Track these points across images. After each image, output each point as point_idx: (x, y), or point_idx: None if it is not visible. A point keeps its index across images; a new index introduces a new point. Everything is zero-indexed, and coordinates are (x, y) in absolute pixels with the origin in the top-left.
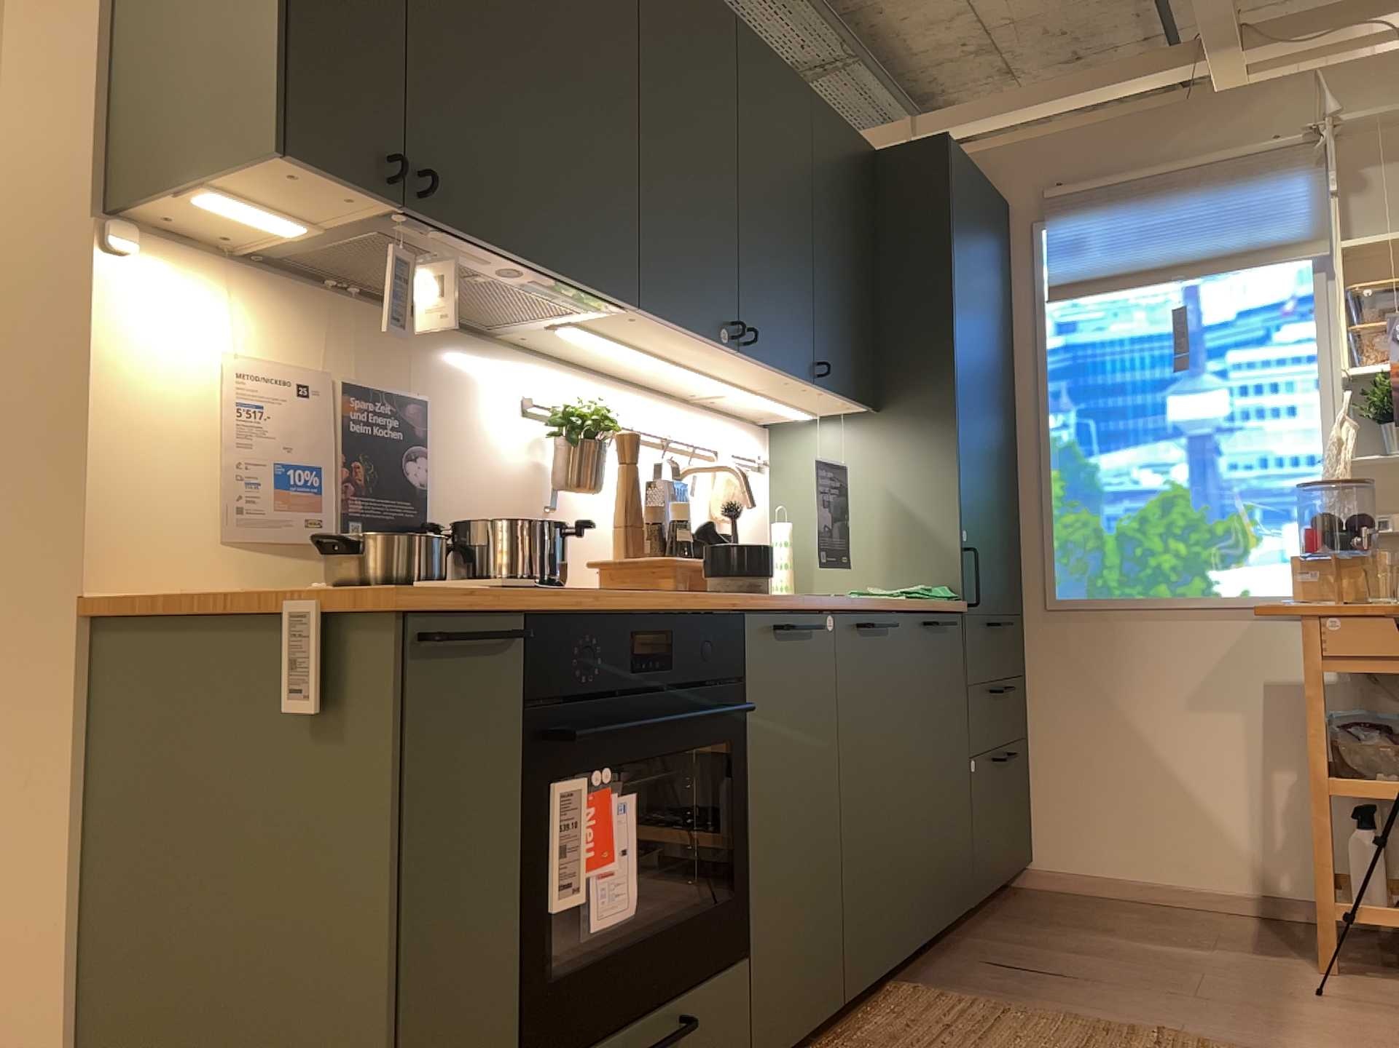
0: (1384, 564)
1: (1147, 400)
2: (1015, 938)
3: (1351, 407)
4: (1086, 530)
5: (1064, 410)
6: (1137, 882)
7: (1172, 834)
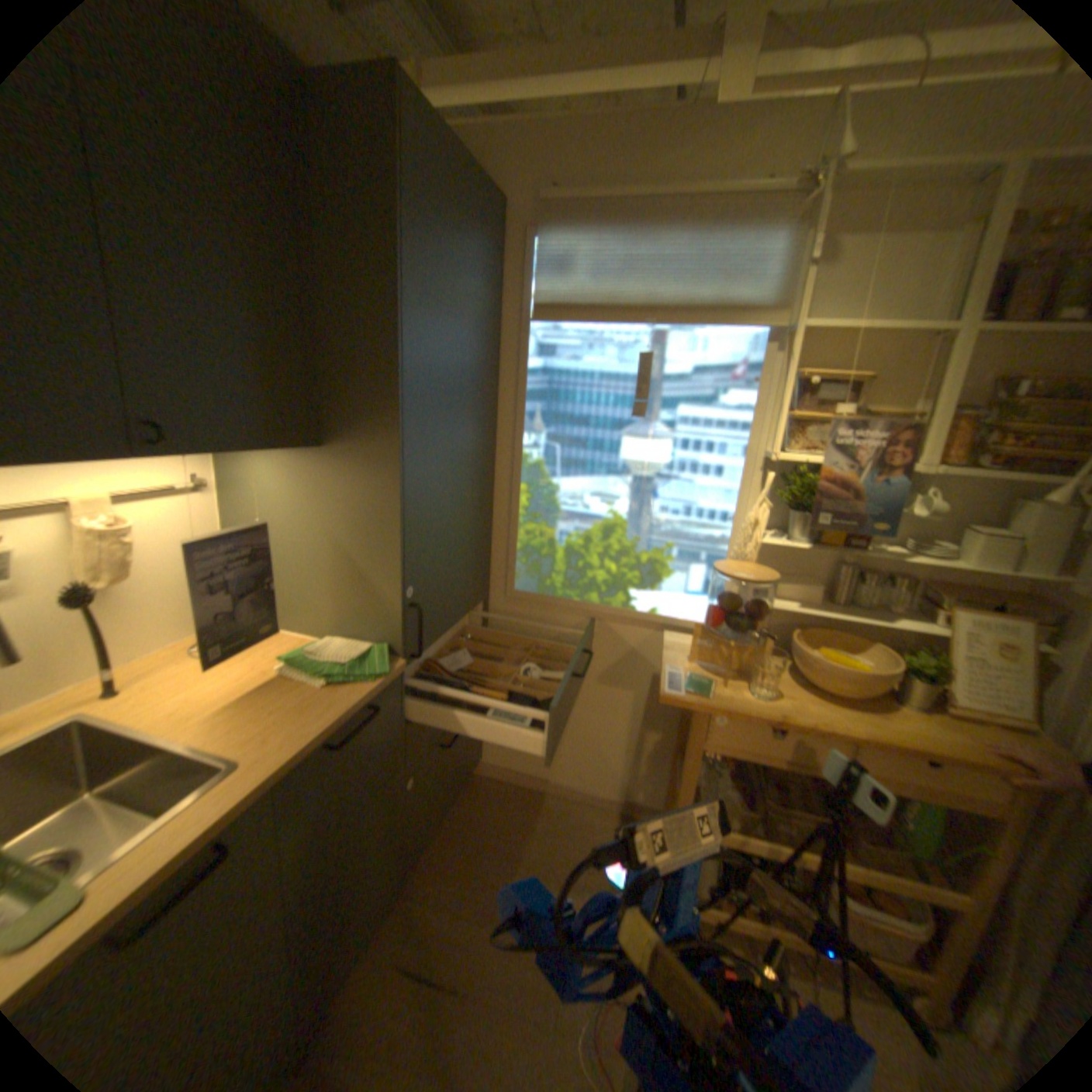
0: (769, 648)
1: (606, 437)
2: (438, 895)
3: (772, 487)
4: (543, 539)
5: (537, 431)
6: (547, 783)
7: (573, 759)
